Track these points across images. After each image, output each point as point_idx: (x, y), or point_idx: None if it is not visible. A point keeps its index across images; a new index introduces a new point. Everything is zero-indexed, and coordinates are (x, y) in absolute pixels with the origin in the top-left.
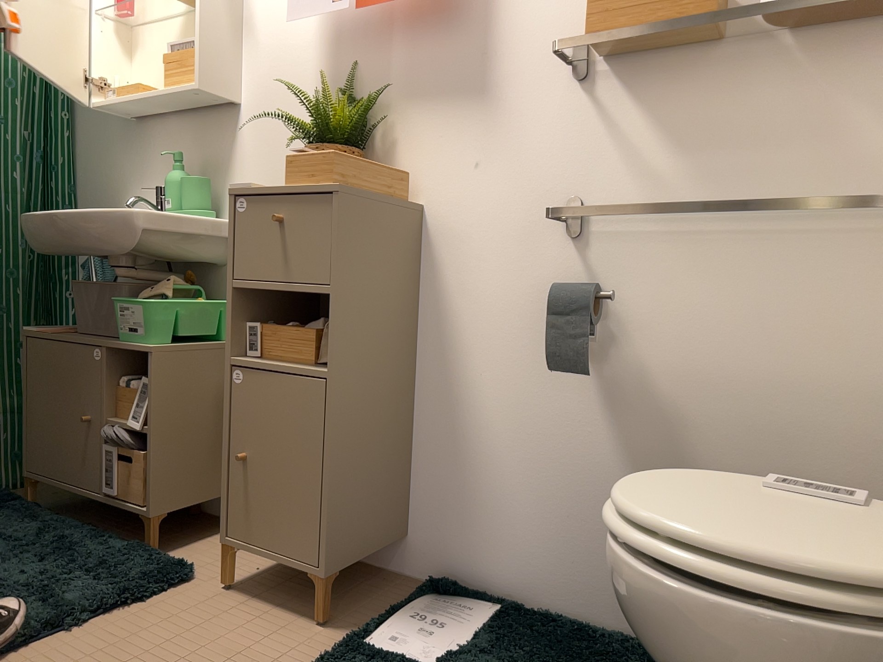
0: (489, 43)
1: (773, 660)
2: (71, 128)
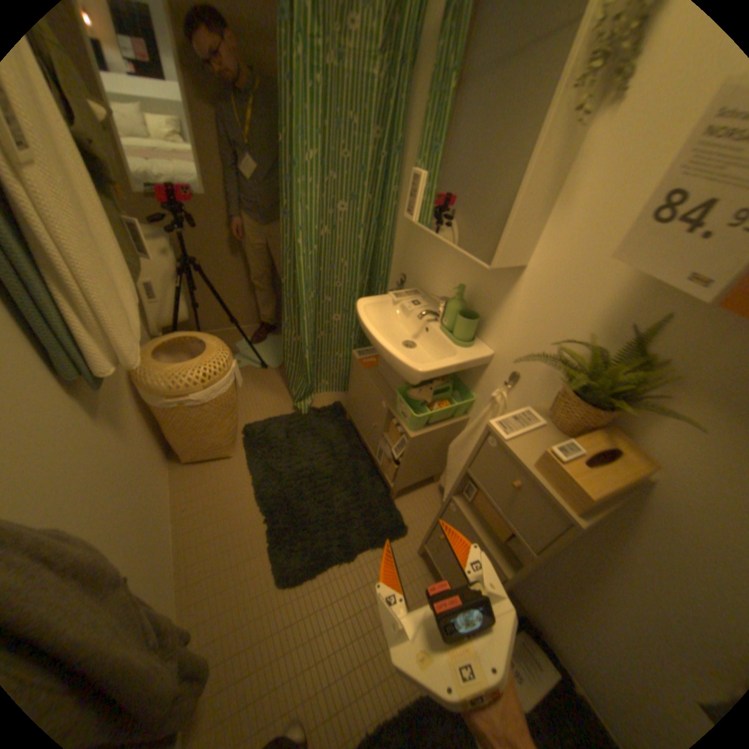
0: None
1: None
2: (398, 195)
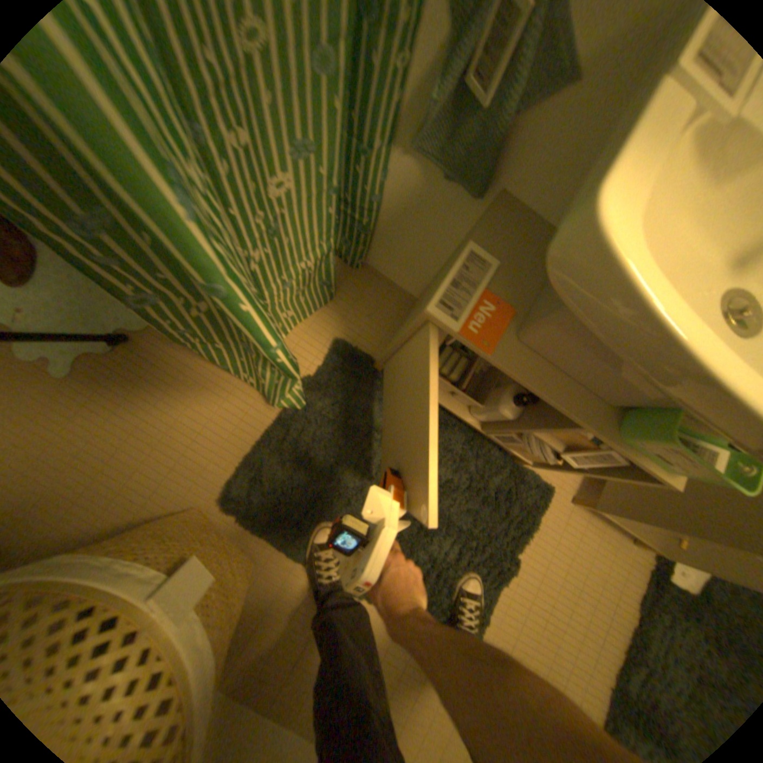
0: None
1: None
2: None
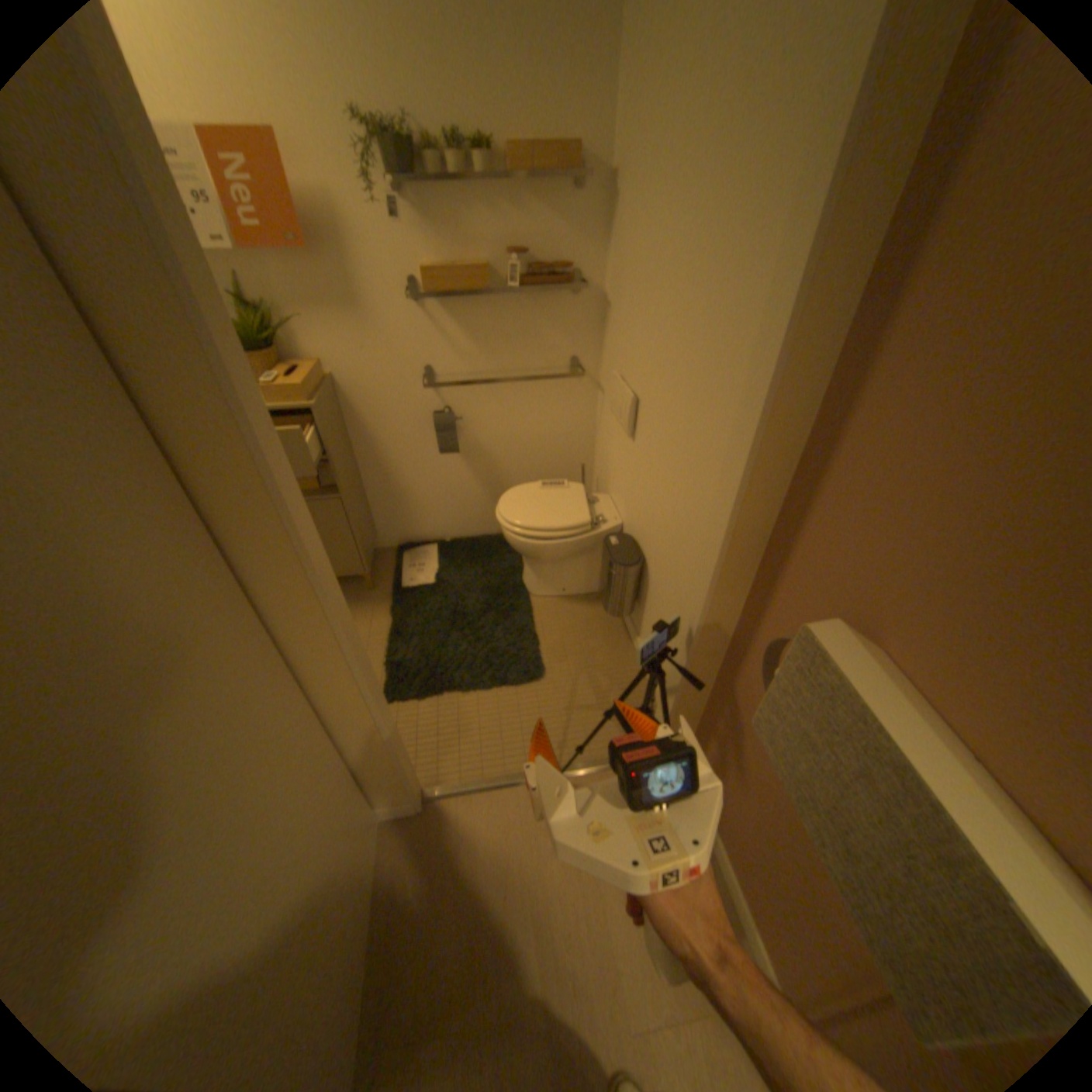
0: (349, 272)
1: (560, 551)
2: None
